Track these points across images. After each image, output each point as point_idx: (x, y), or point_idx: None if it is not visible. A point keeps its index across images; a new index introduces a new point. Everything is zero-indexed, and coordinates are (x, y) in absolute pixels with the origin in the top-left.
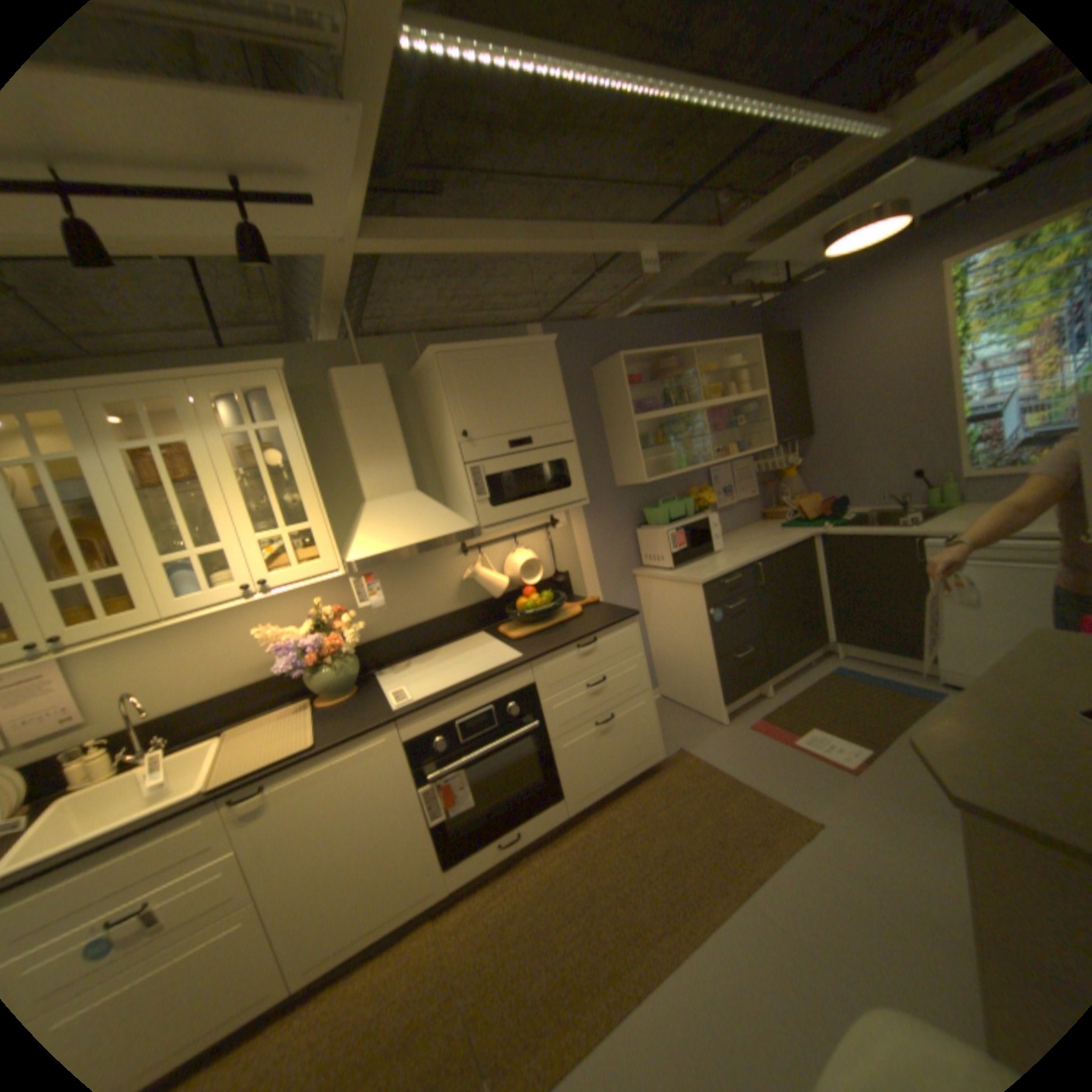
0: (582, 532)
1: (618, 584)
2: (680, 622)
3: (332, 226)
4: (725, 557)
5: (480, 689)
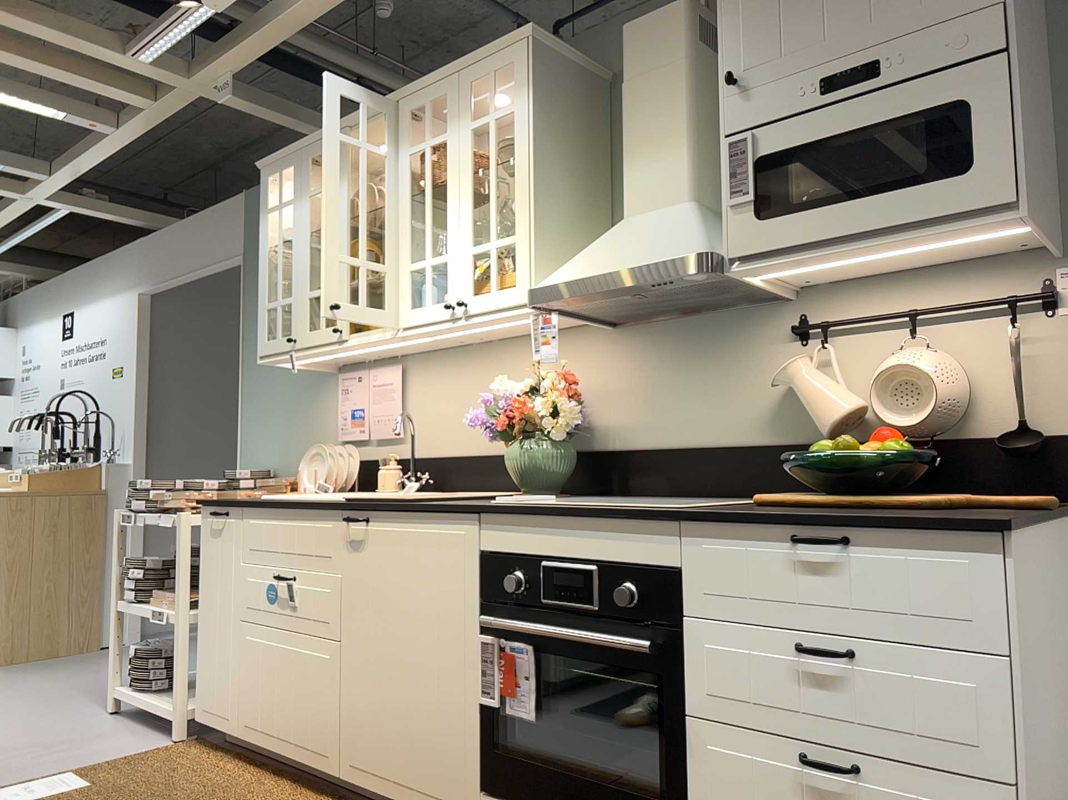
0: None
1: None
2: None
3: None
4: None
5: (587, 527)
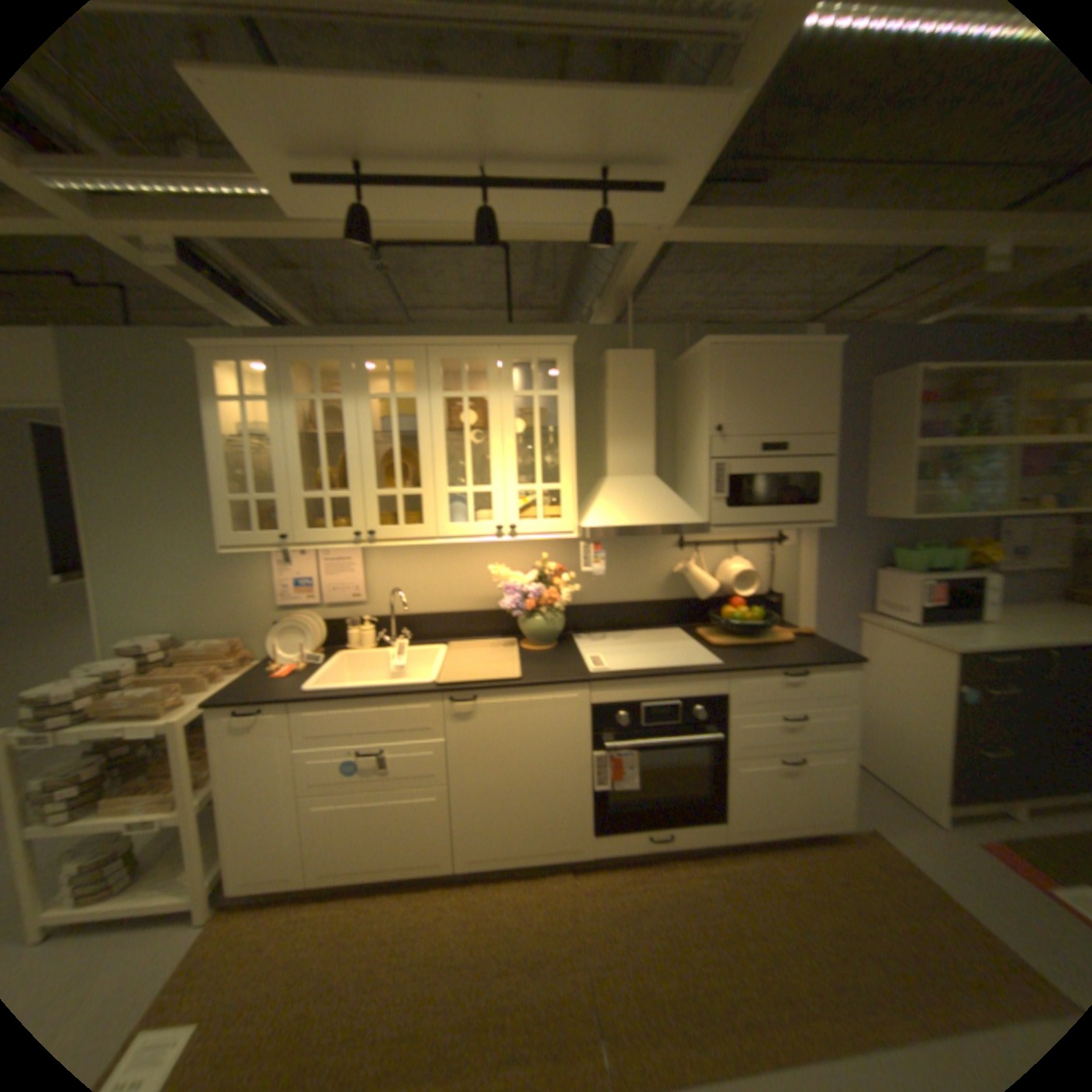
0: (810, 556)
1: (838, 623)
2: (912, 689)
3: (663, 212)
4: (999, 631)
5: (672, 681)
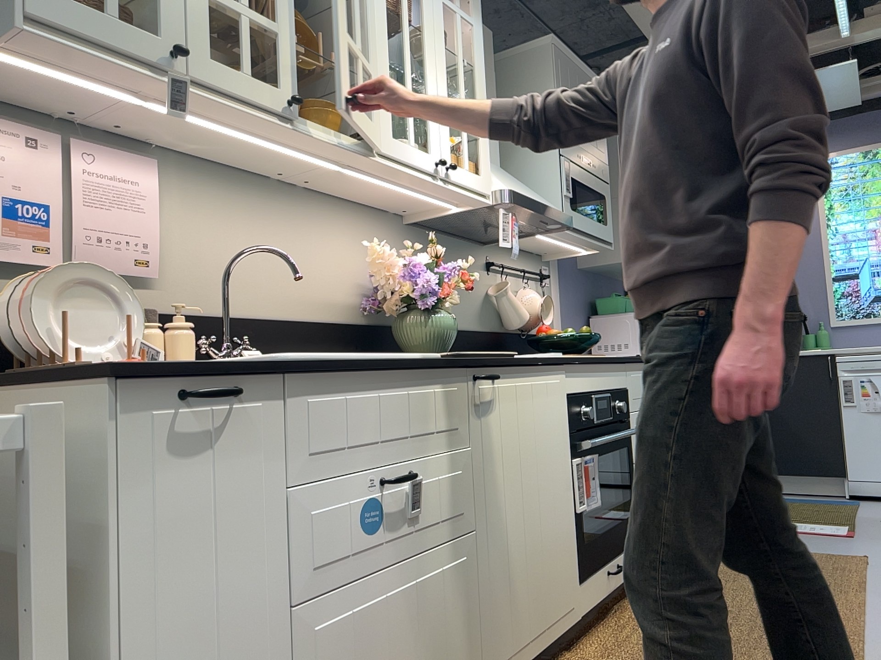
0: (559, 299)
1: None
2: None
3: None
4: None
5: (605, 369)
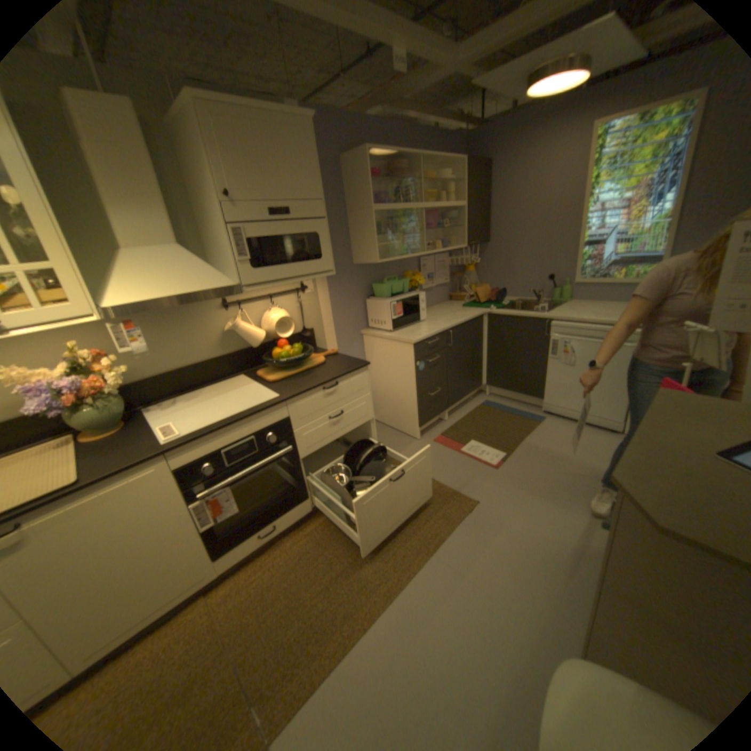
0: (326, 297)
1: (350, 340)
2: (394, 369)
3: None
4: (428, 325)
5: (243, 423)
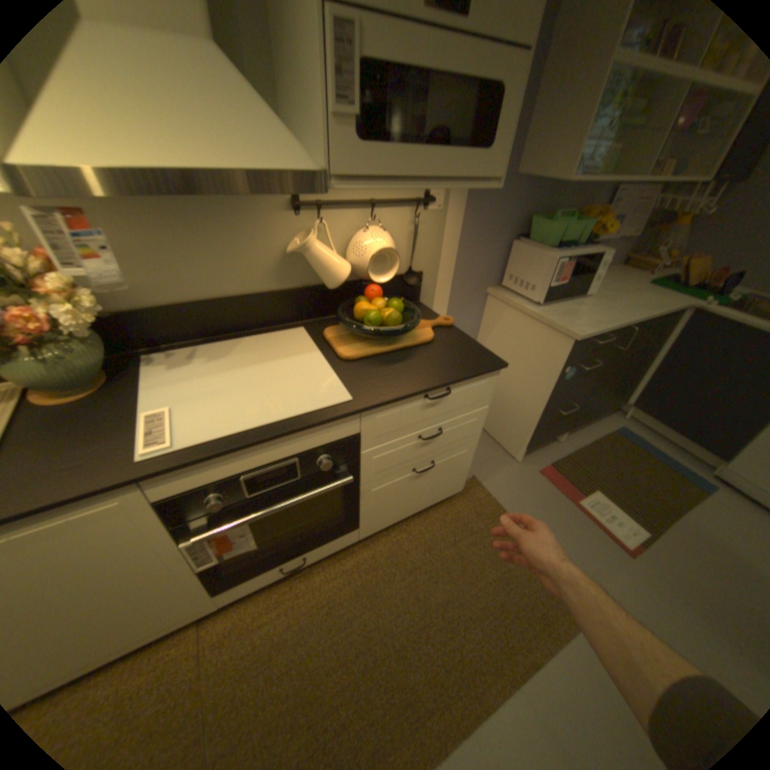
0: (457, 224)
1: (469, 299)
2: (521, 362)
3: None
4: (599, 306)
5: (284, 439)
